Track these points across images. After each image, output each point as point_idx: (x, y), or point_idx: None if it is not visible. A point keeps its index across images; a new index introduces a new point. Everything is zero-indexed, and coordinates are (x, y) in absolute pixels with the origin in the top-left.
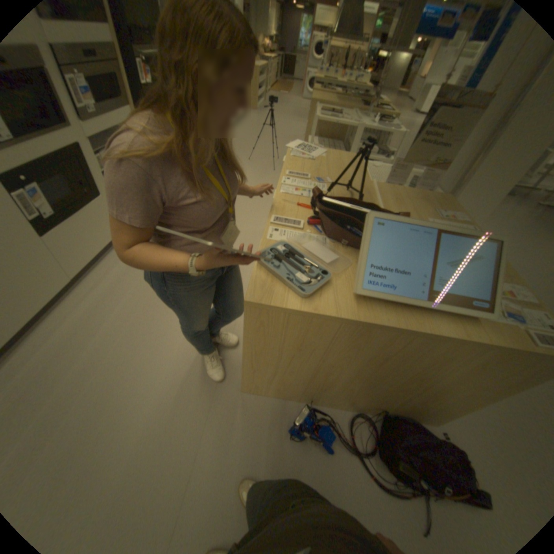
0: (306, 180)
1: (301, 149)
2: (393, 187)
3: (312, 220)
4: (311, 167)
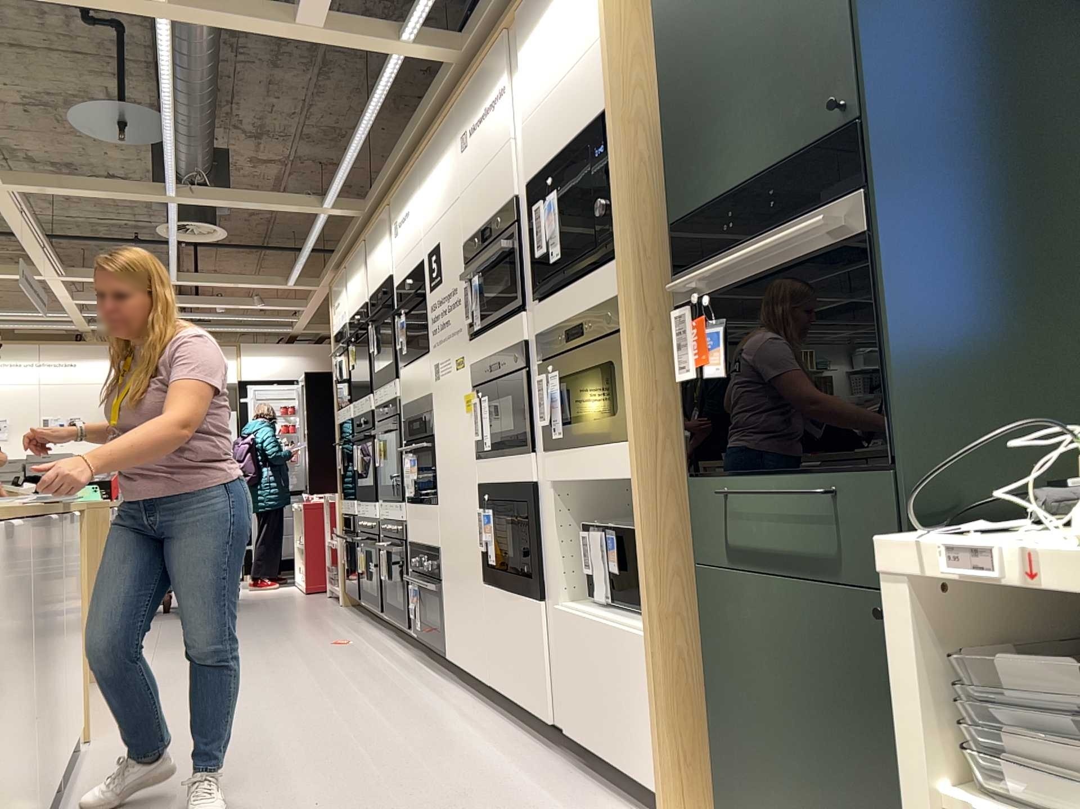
0: None
1: None
2: None
3: None
4: None
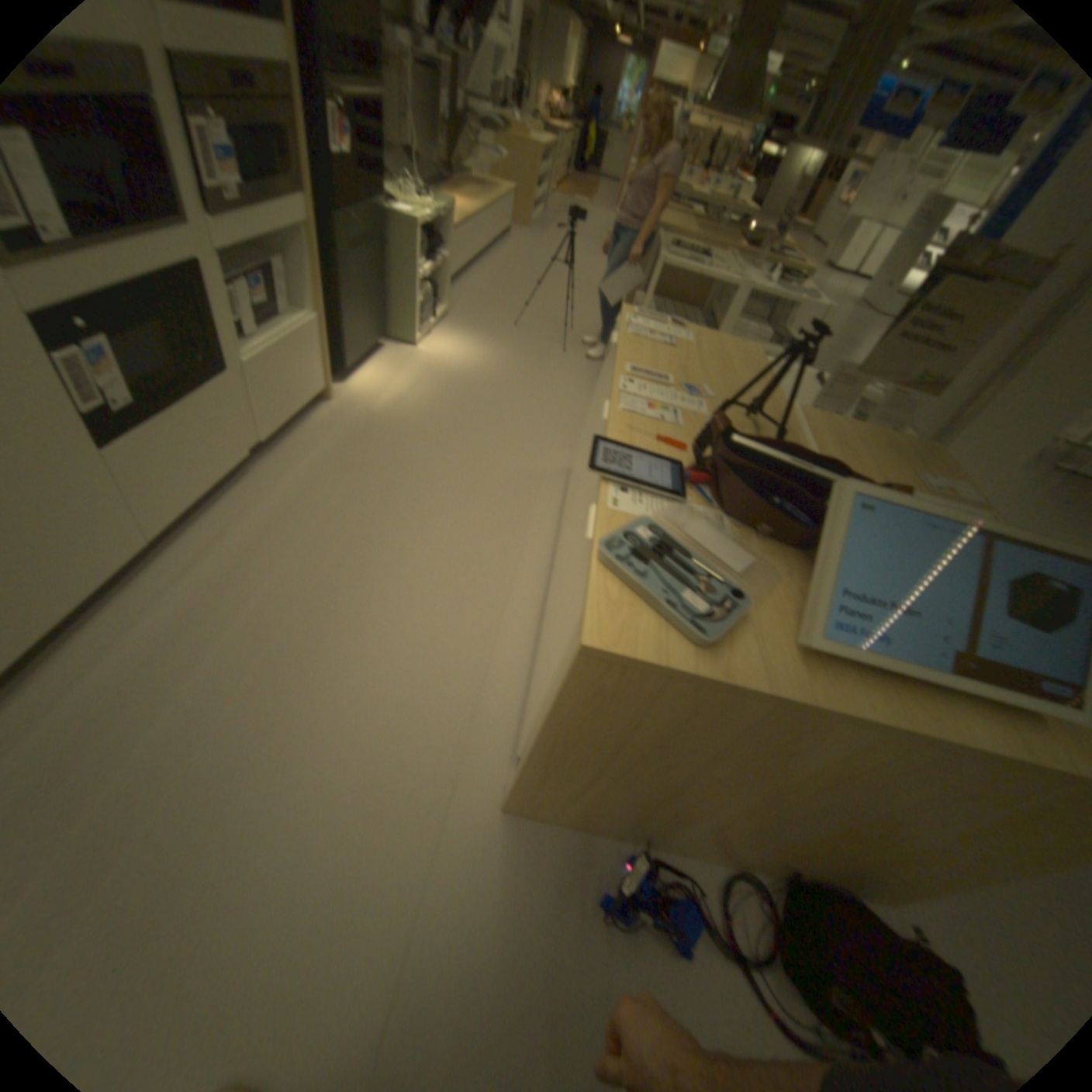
0: (666, 388)
1: (645, 323)
2: (829, 419)
3: (689, 475)
4: (671, 362)
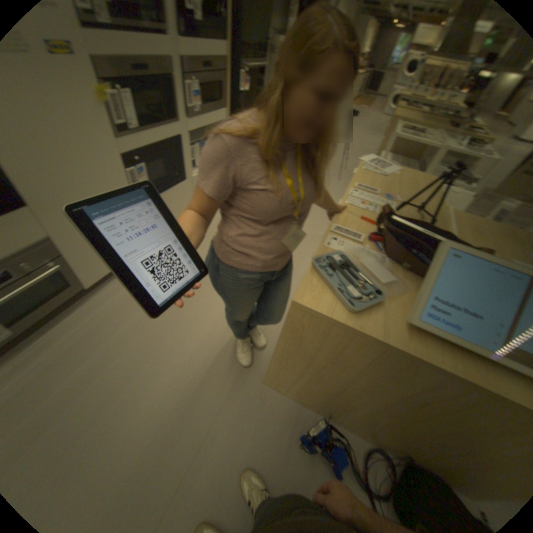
0: (375, 195)
1: (375, 164)
2: (473, 218)
3: (374, 236)
4: (383, 183)
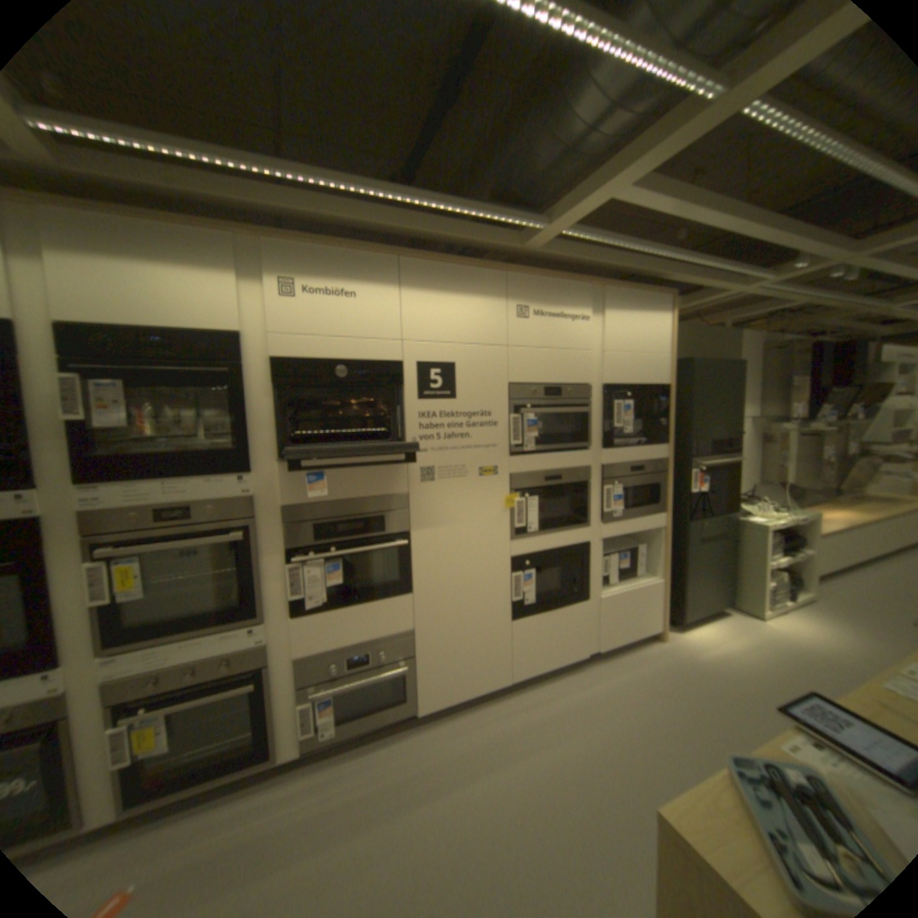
0: None
1: None
2: None
3: None
4: None
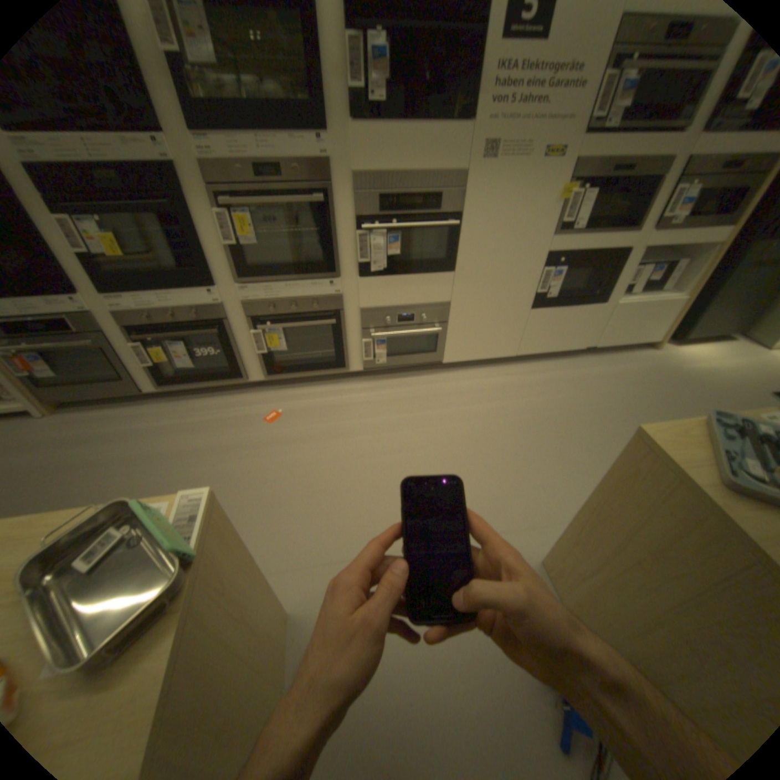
0: None
1: None
2: None
3: None
4: None
